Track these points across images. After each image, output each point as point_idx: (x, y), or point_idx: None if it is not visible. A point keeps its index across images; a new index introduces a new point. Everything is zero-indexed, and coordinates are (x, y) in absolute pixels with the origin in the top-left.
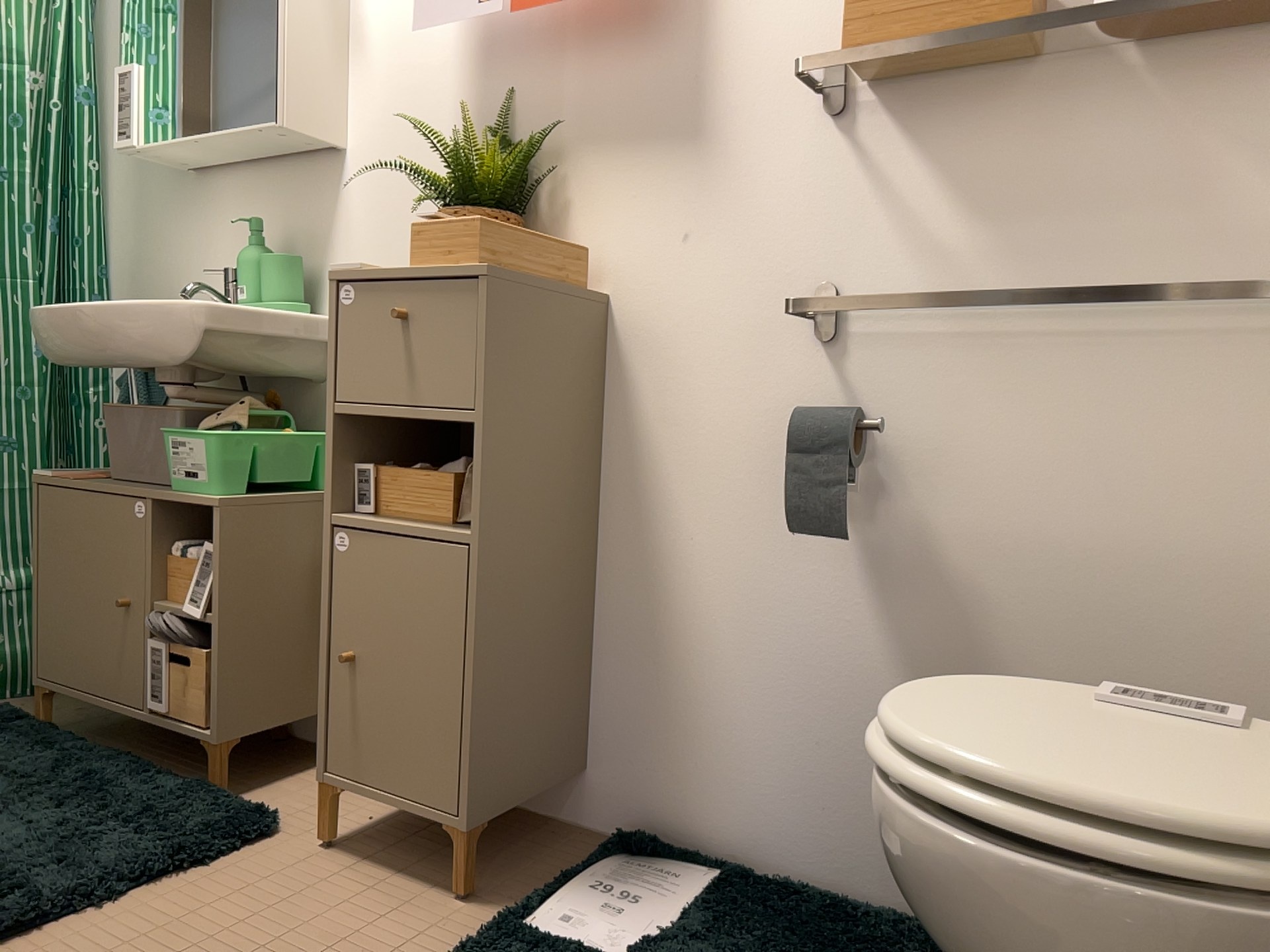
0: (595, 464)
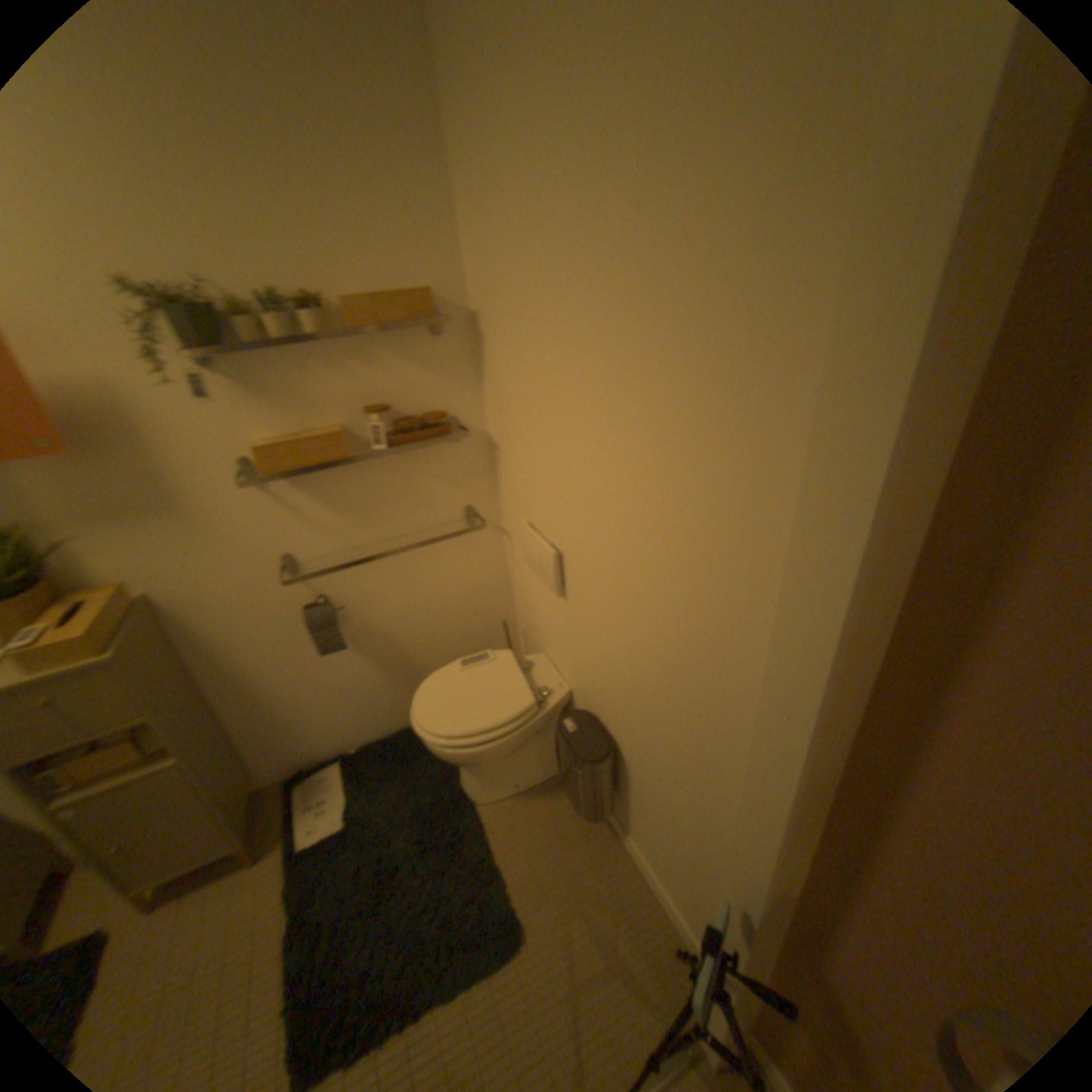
0: (181, 670)
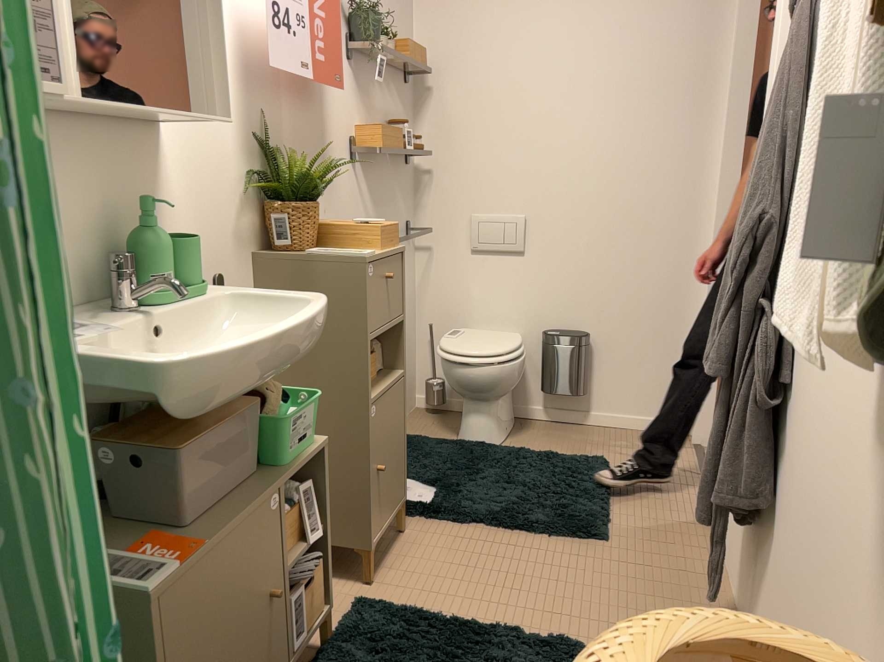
0: None
